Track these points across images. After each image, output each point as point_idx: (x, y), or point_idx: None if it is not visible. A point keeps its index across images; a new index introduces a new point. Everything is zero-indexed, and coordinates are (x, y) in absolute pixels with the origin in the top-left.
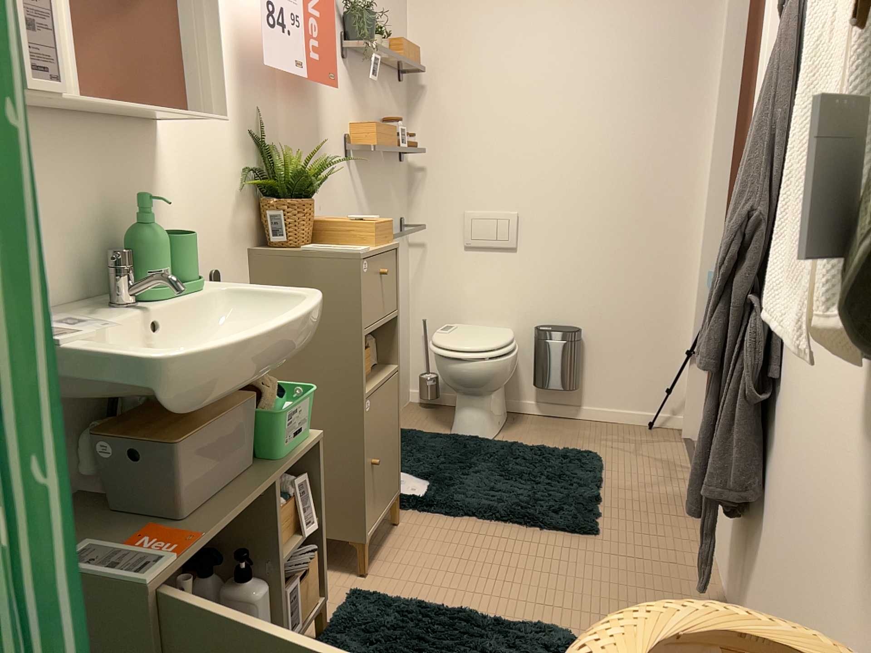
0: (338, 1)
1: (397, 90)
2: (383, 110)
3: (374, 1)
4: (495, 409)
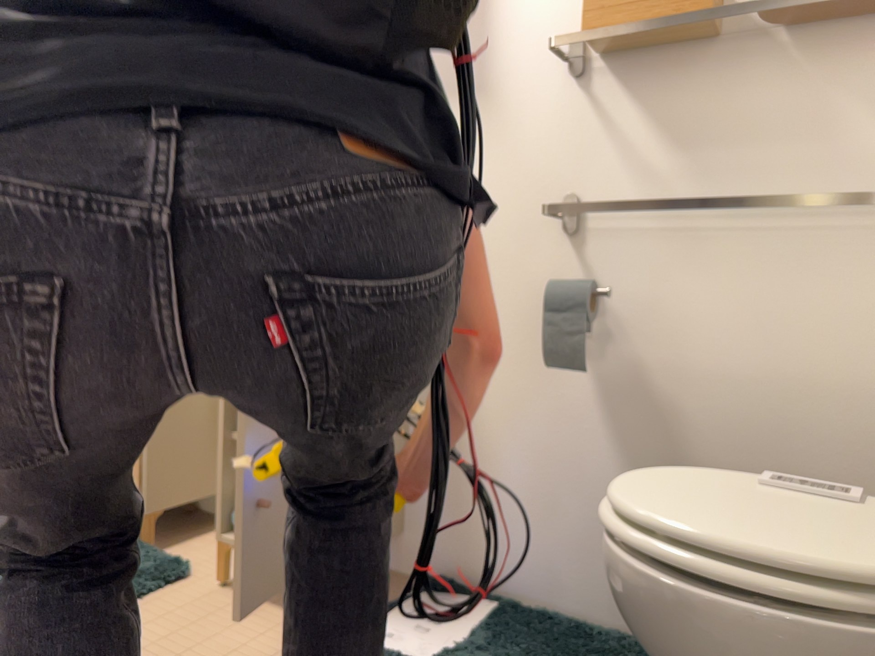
0: None
1: None
2: None
3: None
4: None
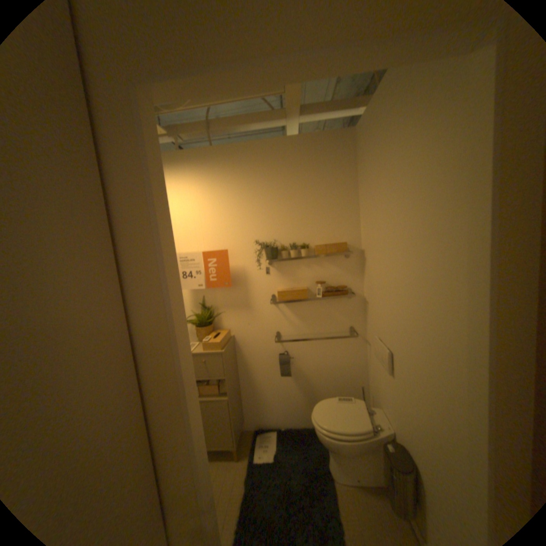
0: (259, 245)
1: (342, 262)
2: (319, 276)
3: (306, 228)
4: (350, 469)
